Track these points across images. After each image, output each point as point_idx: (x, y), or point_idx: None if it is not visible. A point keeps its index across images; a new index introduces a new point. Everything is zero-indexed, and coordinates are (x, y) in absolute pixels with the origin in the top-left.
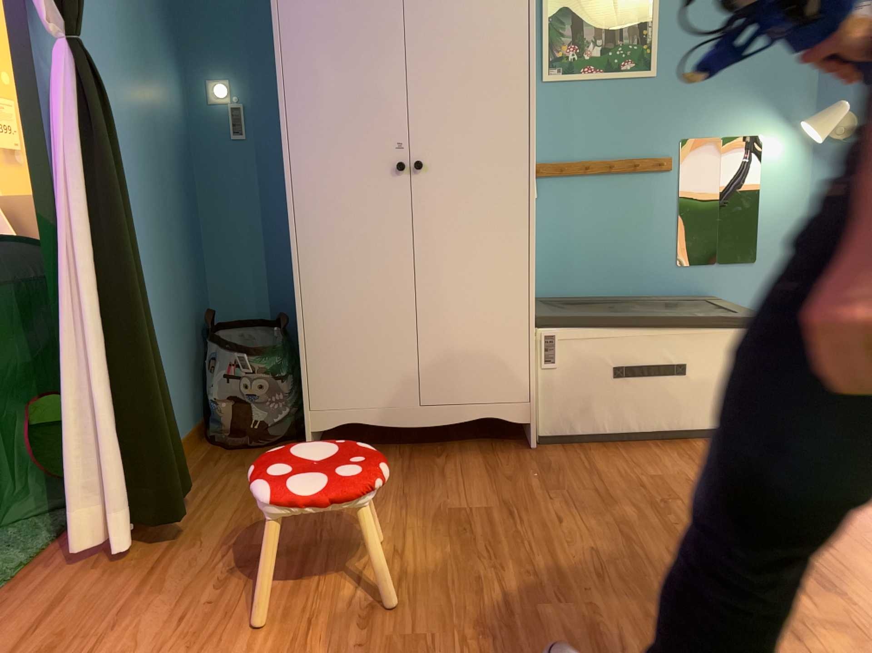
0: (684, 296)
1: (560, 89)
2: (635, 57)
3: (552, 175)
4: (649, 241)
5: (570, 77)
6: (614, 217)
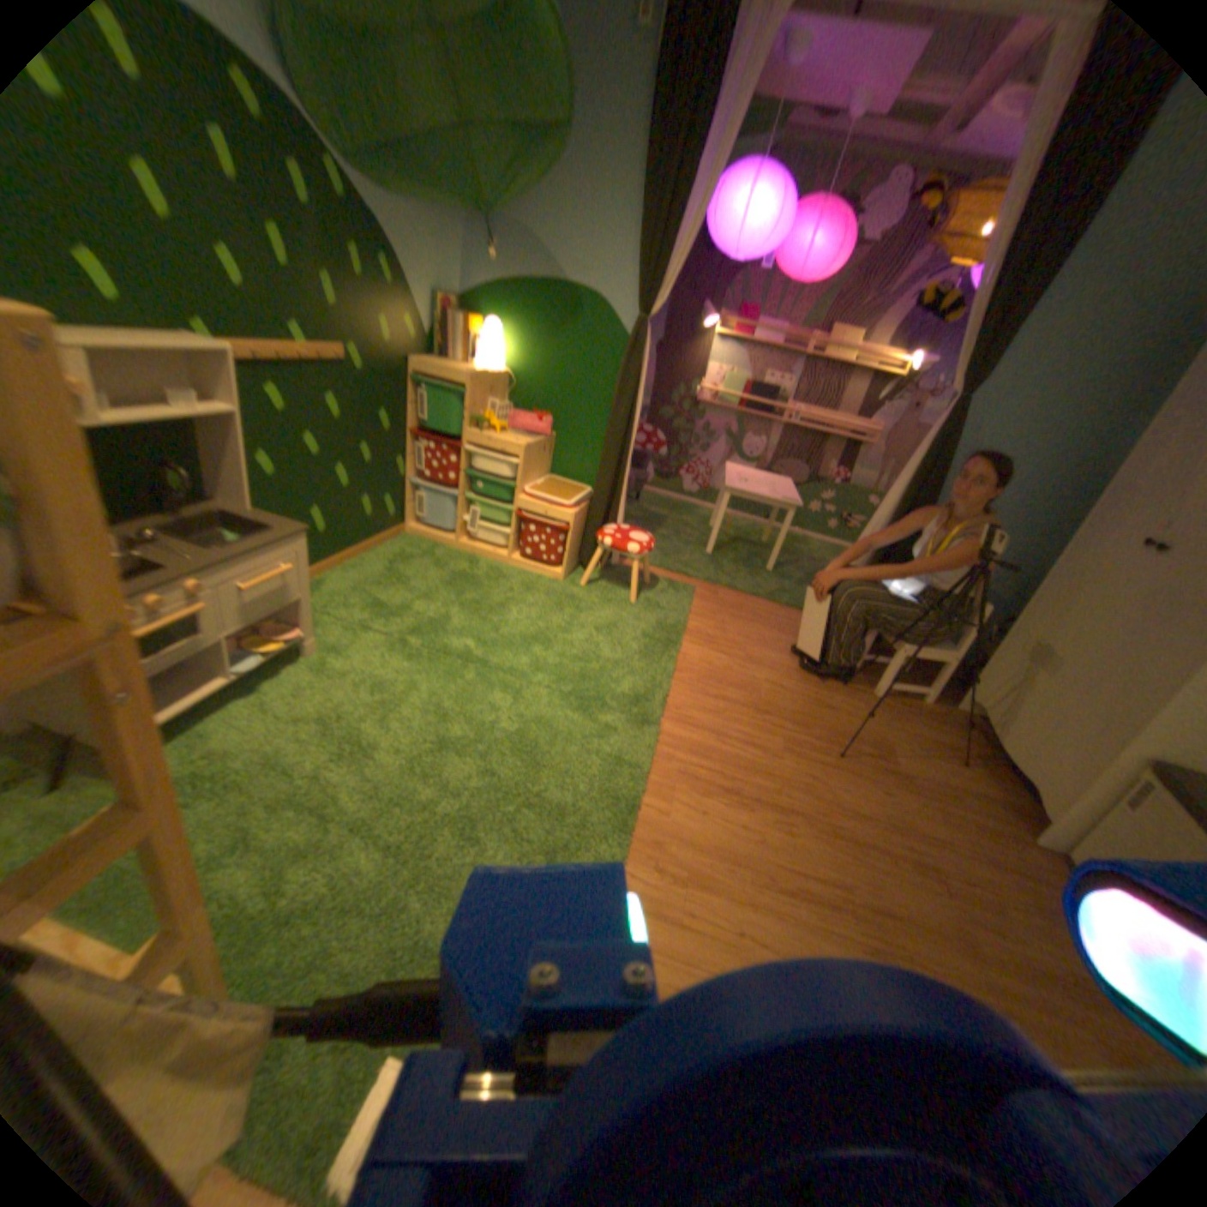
0: None
1: None
2: None
3: None
4: None
5: None
6: None
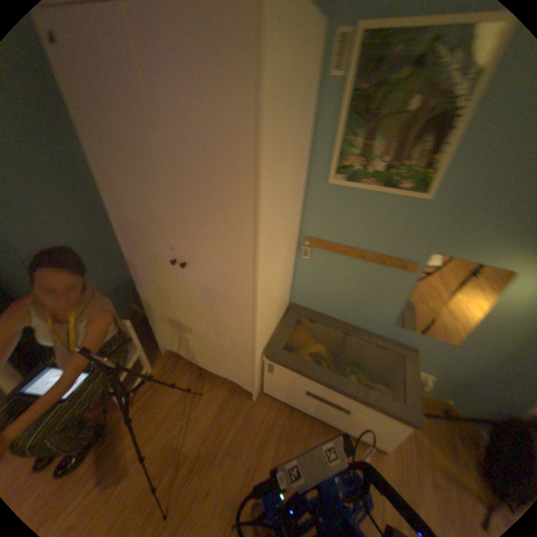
0: (393, 343)
1: (343, 192)
2: (418, 180)
3: (323, 250)
4: (380, 306)
5: (352, 186)
6: (360, 286)
